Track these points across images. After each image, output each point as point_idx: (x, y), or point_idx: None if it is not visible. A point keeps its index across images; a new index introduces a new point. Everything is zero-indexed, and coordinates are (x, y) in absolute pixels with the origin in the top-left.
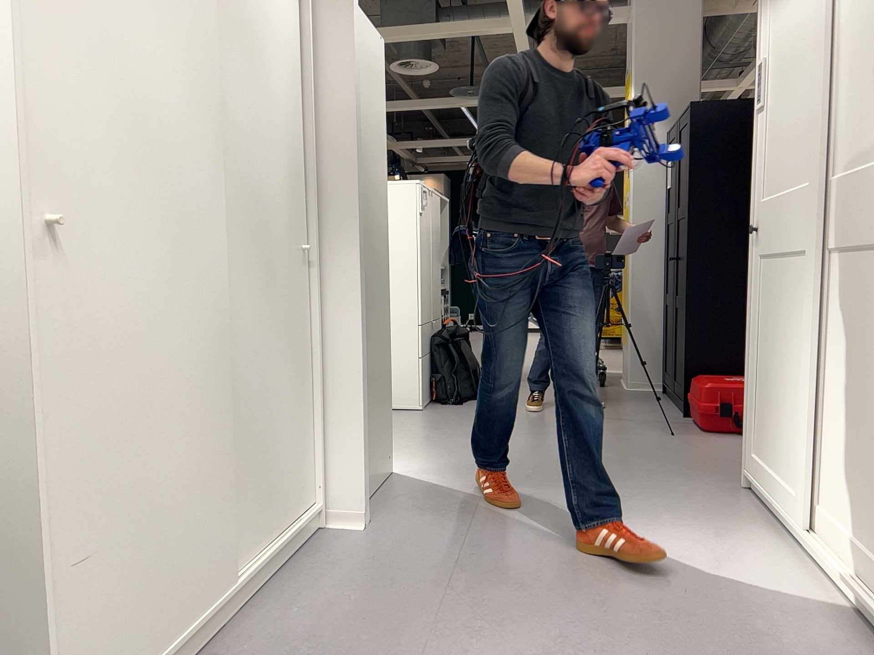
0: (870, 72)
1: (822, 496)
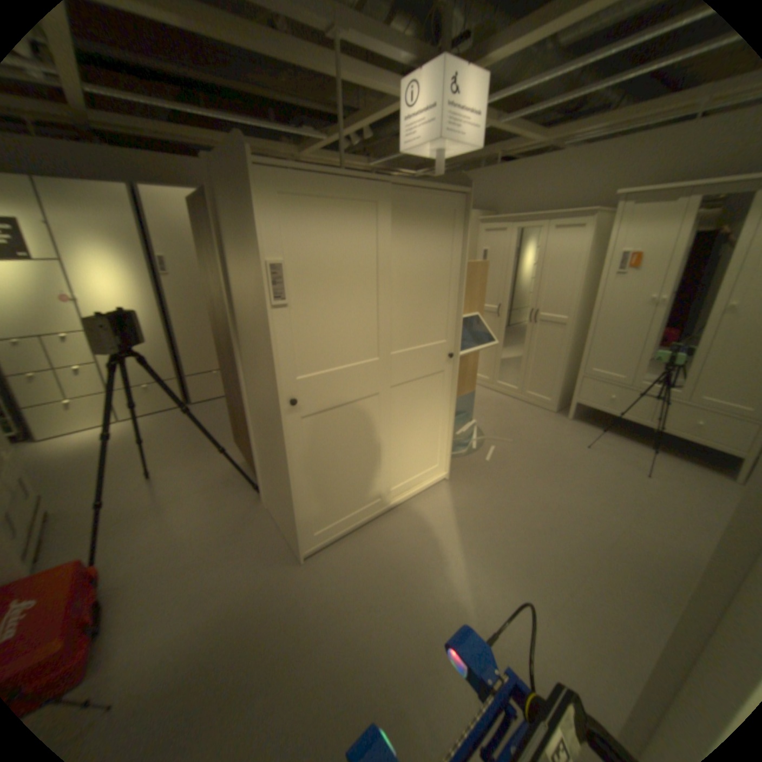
0: (422, 308)
1: (398, 481)
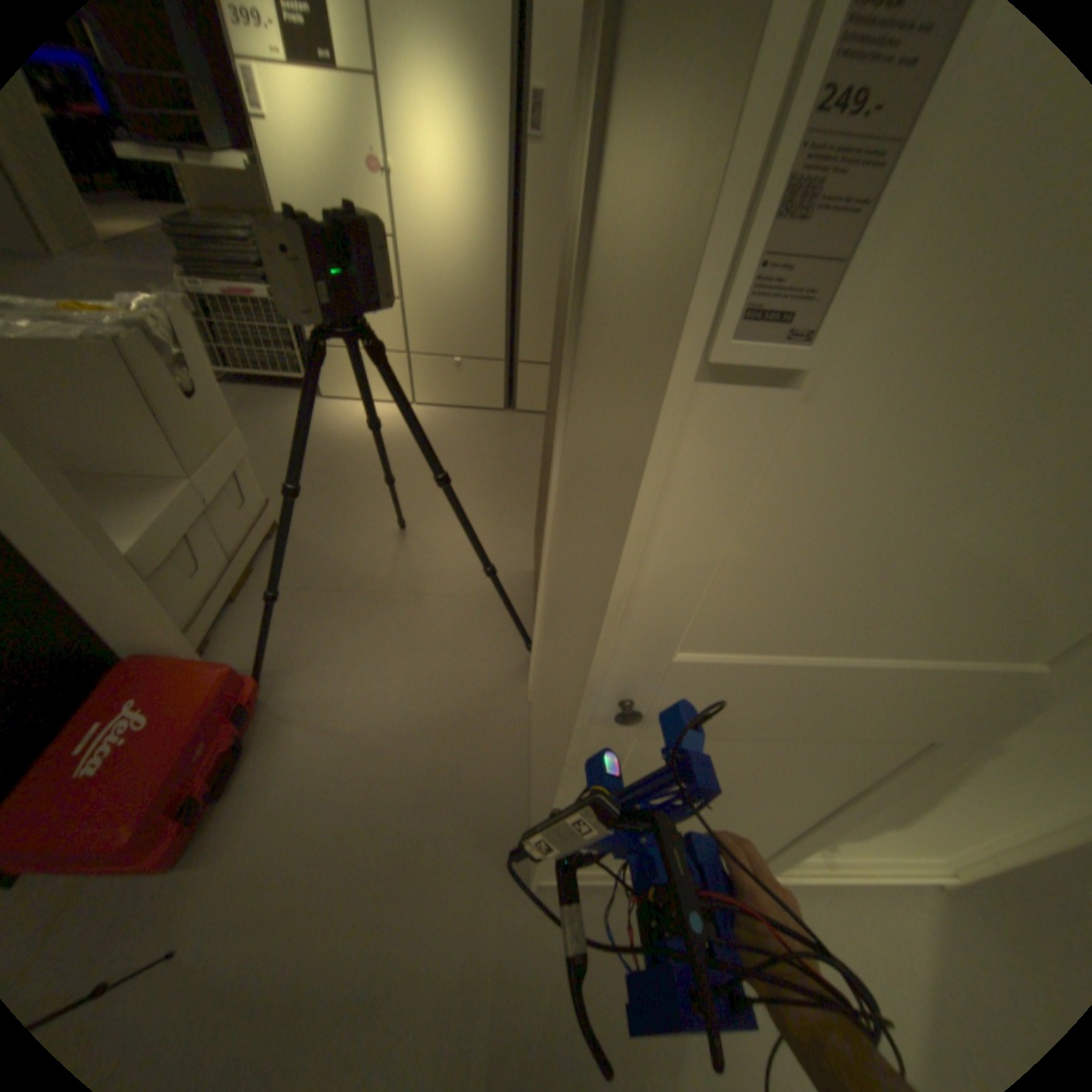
0: None
1: (816, 855)
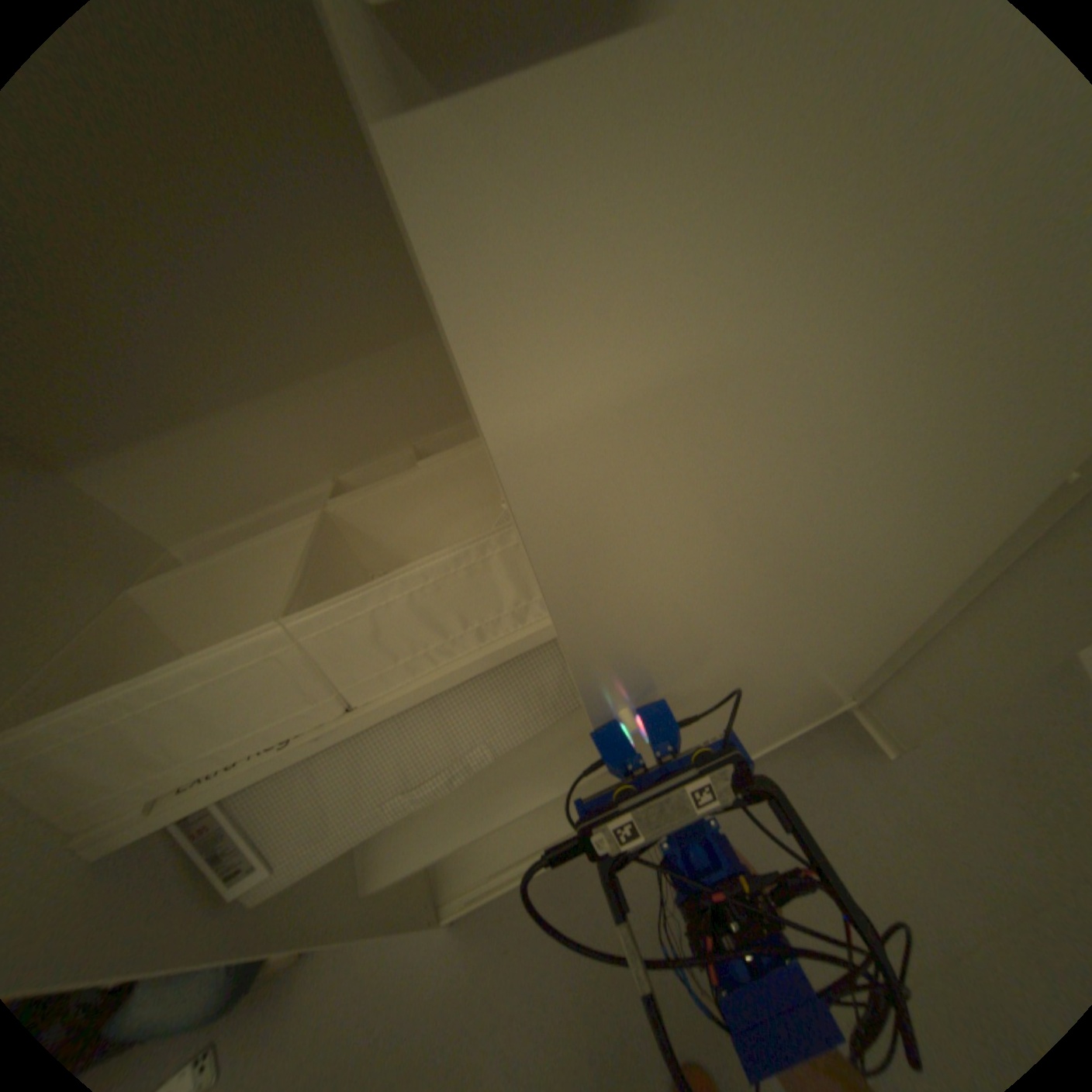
0: None
1: None
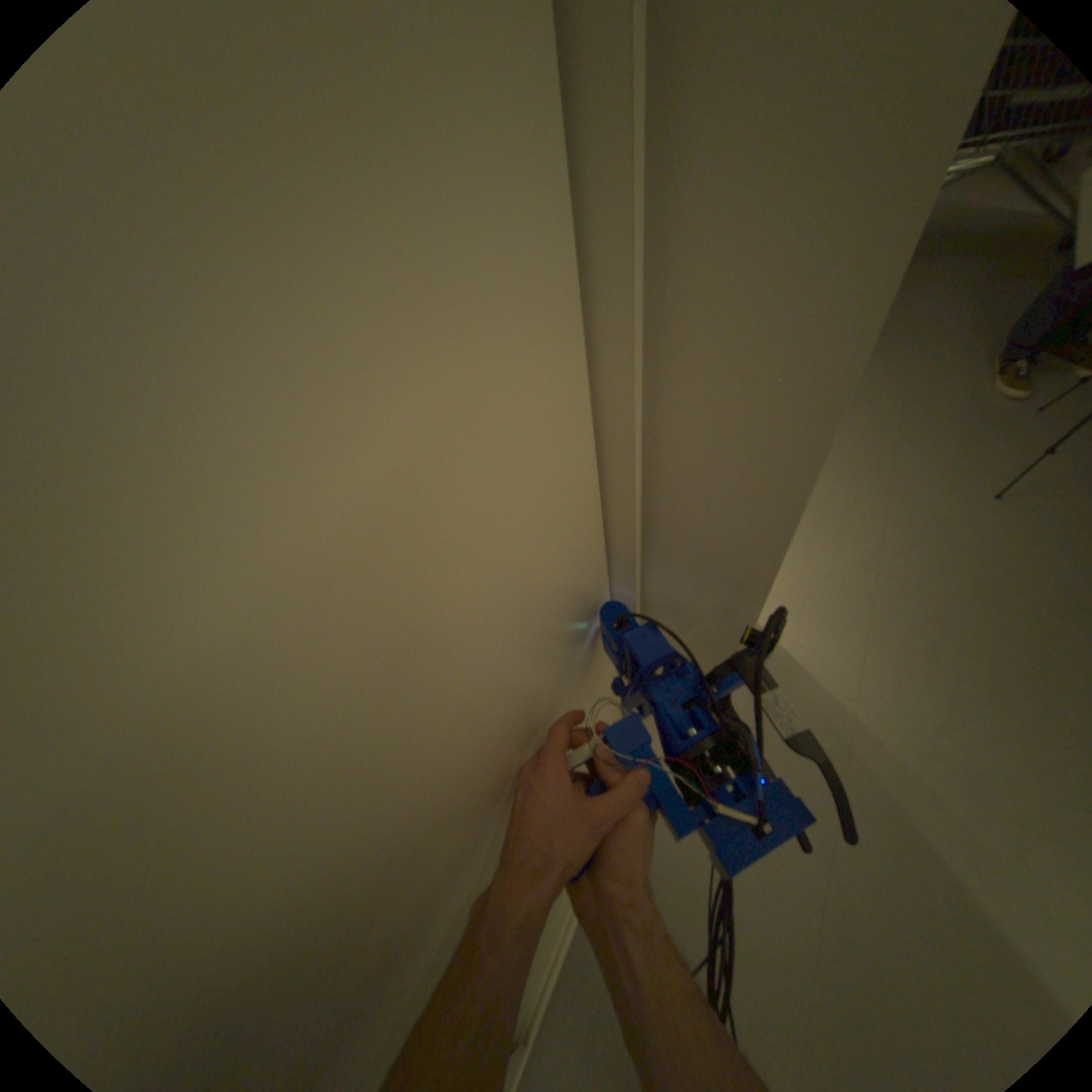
0: None
1: None
